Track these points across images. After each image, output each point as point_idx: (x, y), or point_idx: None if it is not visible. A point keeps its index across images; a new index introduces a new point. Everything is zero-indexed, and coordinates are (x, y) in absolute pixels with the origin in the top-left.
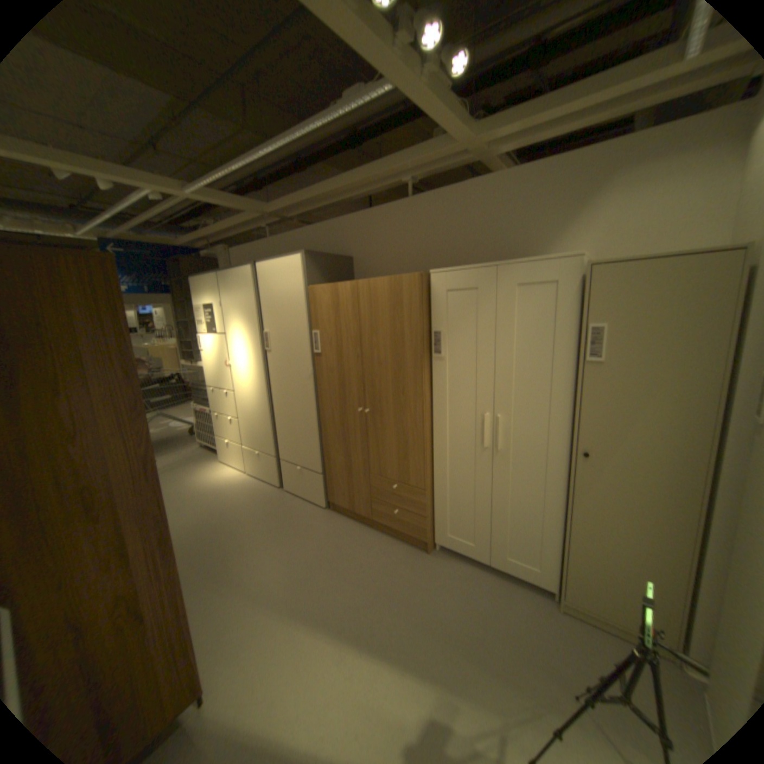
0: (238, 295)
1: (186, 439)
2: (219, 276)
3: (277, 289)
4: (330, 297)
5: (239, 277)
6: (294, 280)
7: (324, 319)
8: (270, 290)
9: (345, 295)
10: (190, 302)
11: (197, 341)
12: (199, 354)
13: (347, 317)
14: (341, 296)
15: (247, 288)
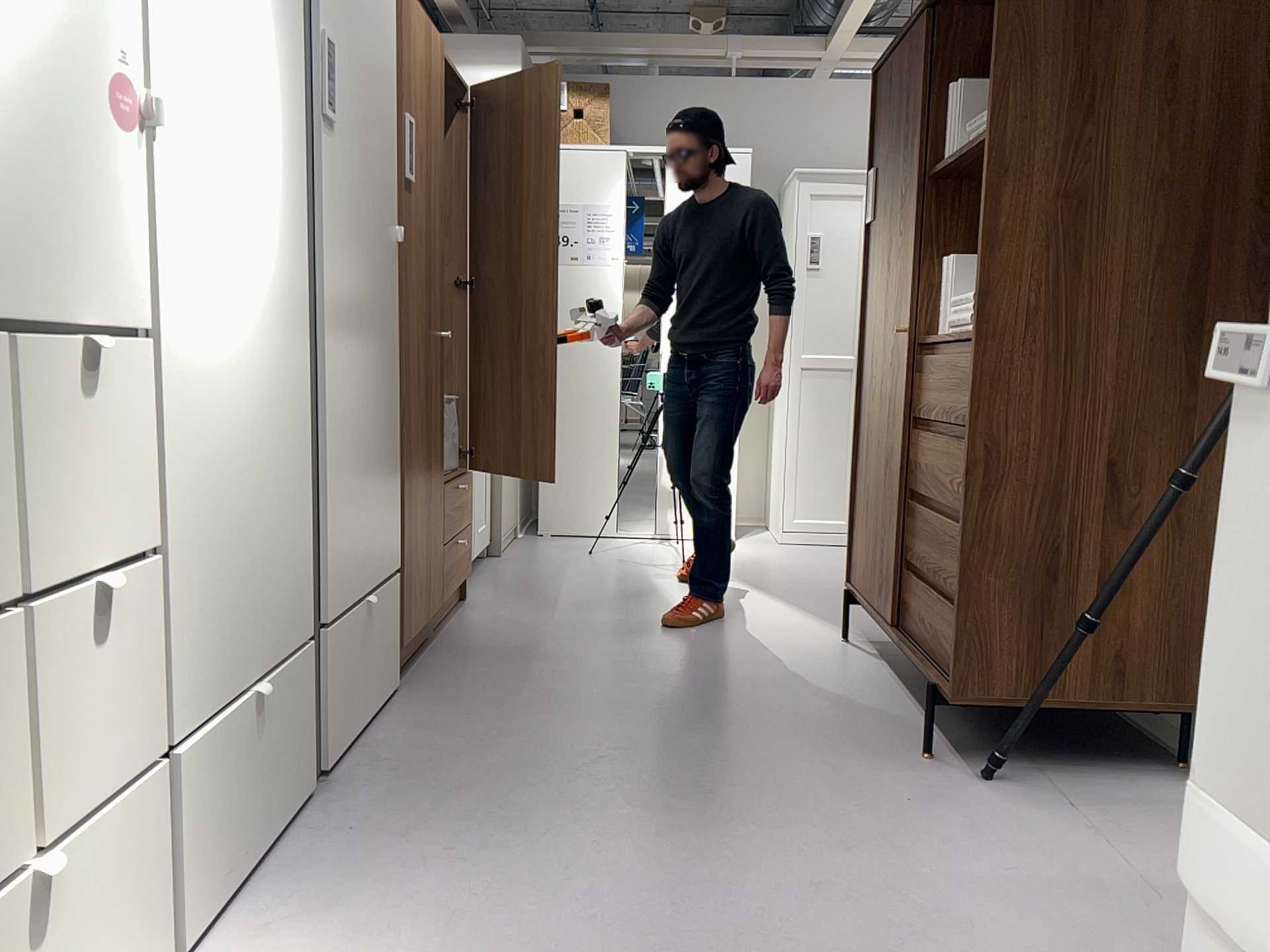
0: None
1: None
2: None
3: None
4: (423, 43)
5: None
6: None
7: (416, 90)
8: None
9: (436, 60)
10: None
11: None
12: None
13: (436, 112)
14: (433, 56)
15: None
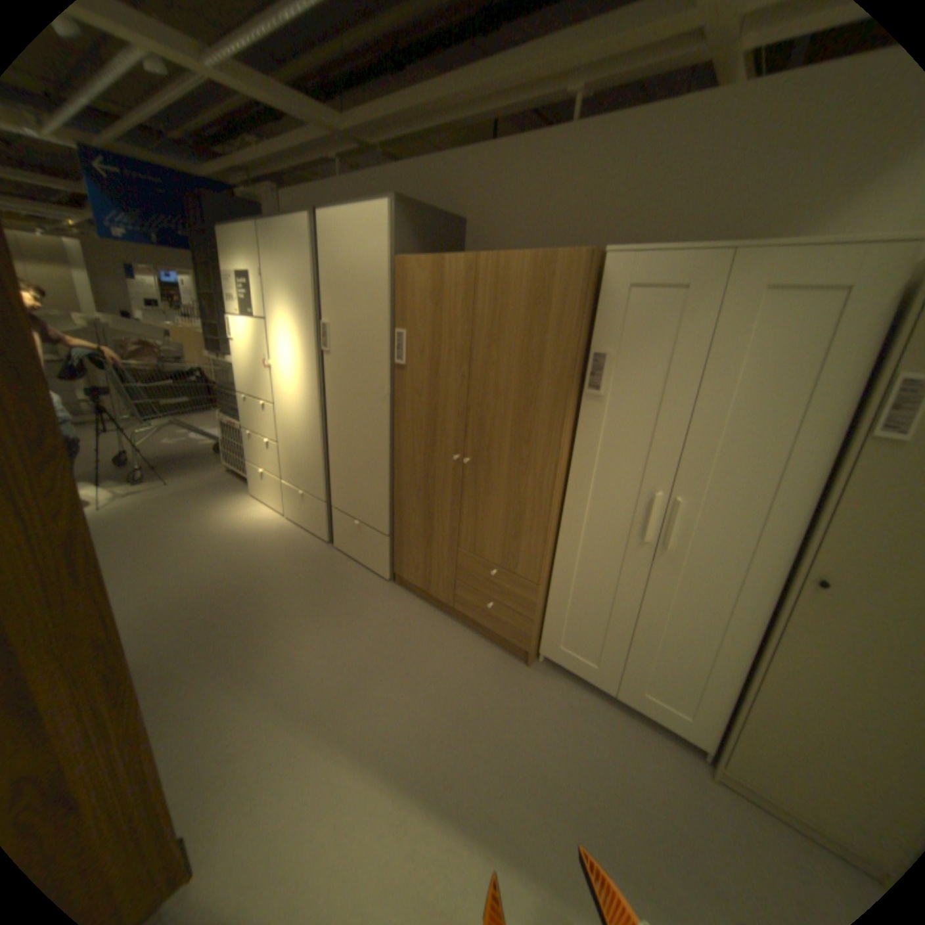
0: (287, 260)
1: (208, 458)
2: (260, 227)
3: (346, 257)
4: (429, 277)
5: (288, 232)
6: (373, 244)
7: (415, 311)
8: (335, 257)
9: (454, 276)
10: (218, 266)
11: (226, 326)
12: (228, 344)
13: (453, 313)
14: (447, 276)
15: (300, 250)
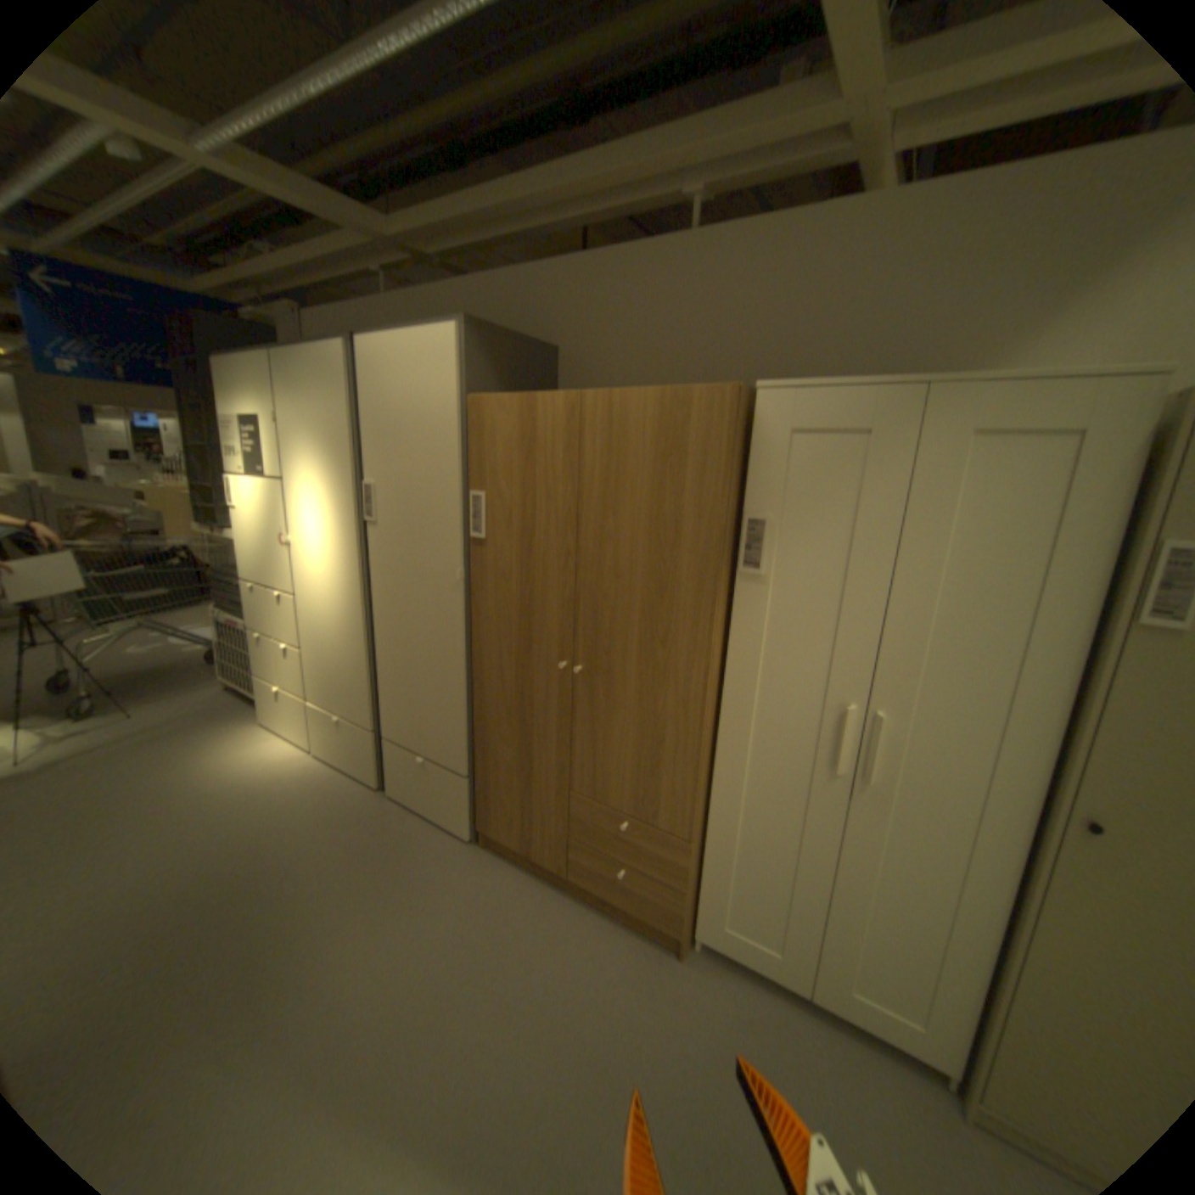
0: (312, 399)
1: (196, 672)
2: (273, 356)
3: (397, 395)
4: (515, 421)
5: (314, 363)
6: (436, 378)
7: (497, 467)
8: (382, 396)
9: (551, 420)
10: (212, 407)
11: (224, 487)
12: (227, 513)
13: (551, 469)
14: (541, 420)
15: (331, 386)
